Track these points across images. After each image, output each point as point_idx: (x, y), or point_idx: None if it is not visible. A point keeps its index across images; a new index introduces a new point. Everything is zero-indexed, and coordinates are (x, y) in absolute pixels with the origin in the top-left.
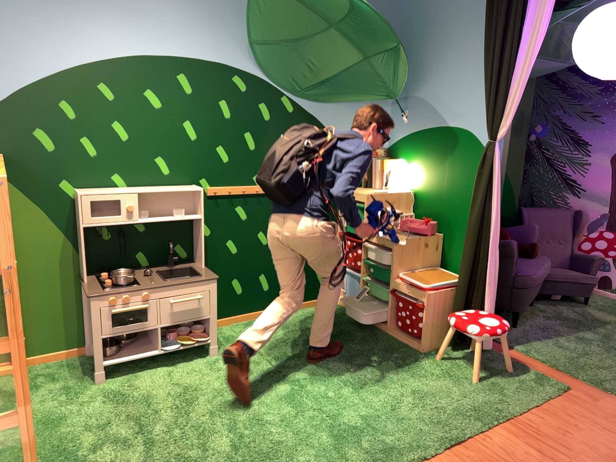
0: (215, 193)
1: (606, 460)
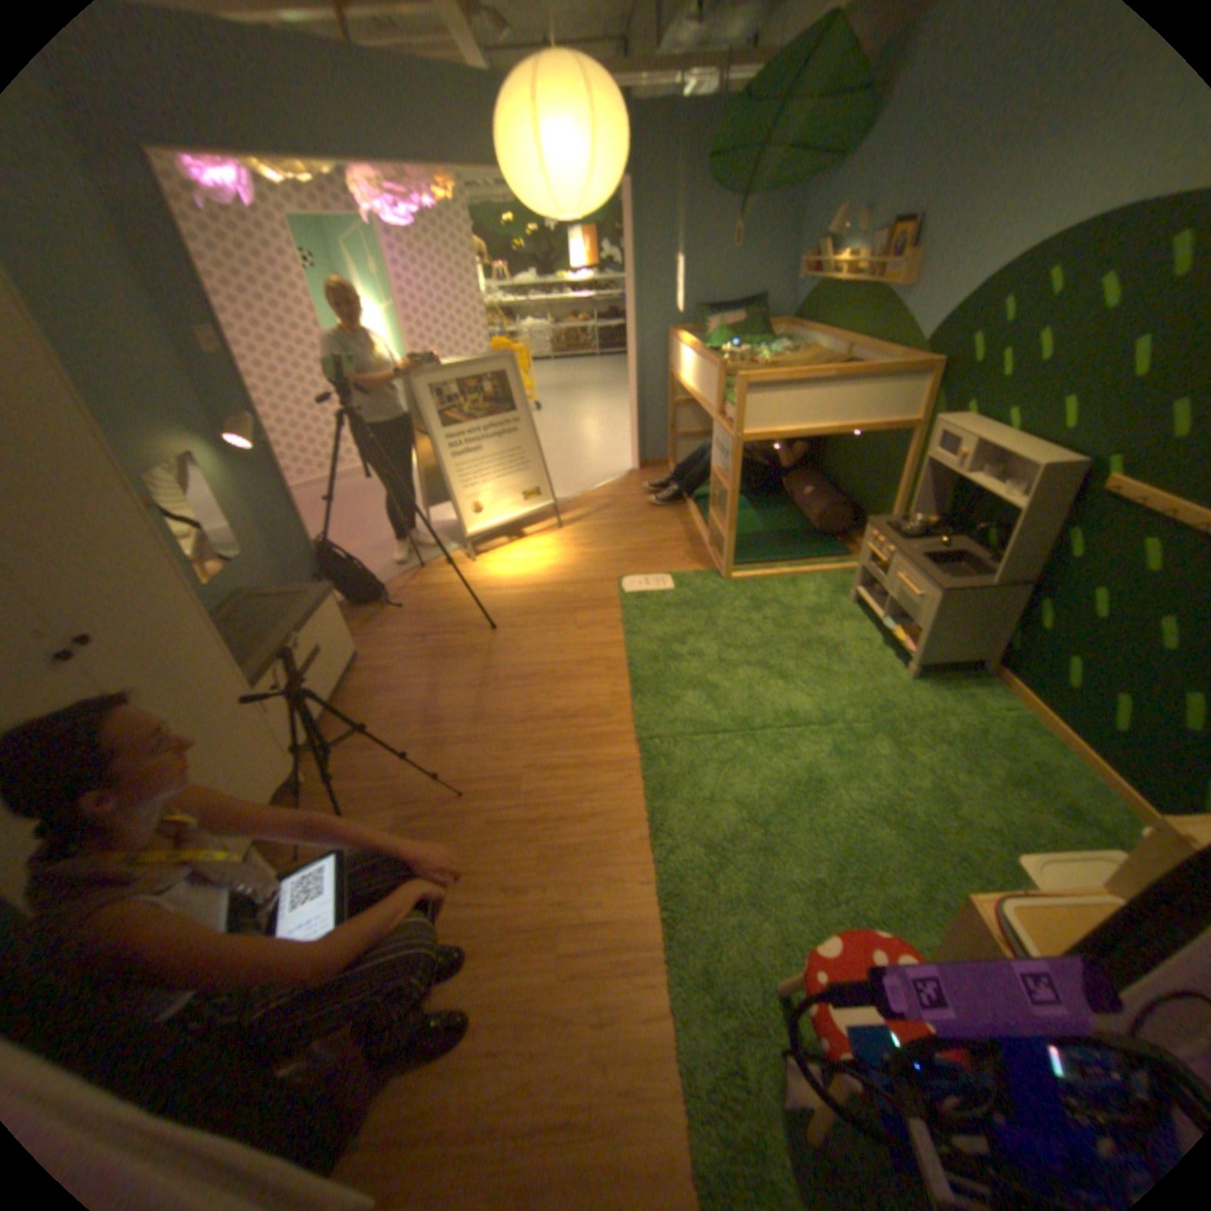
0: (1112, 490)
1: (506, 1010)
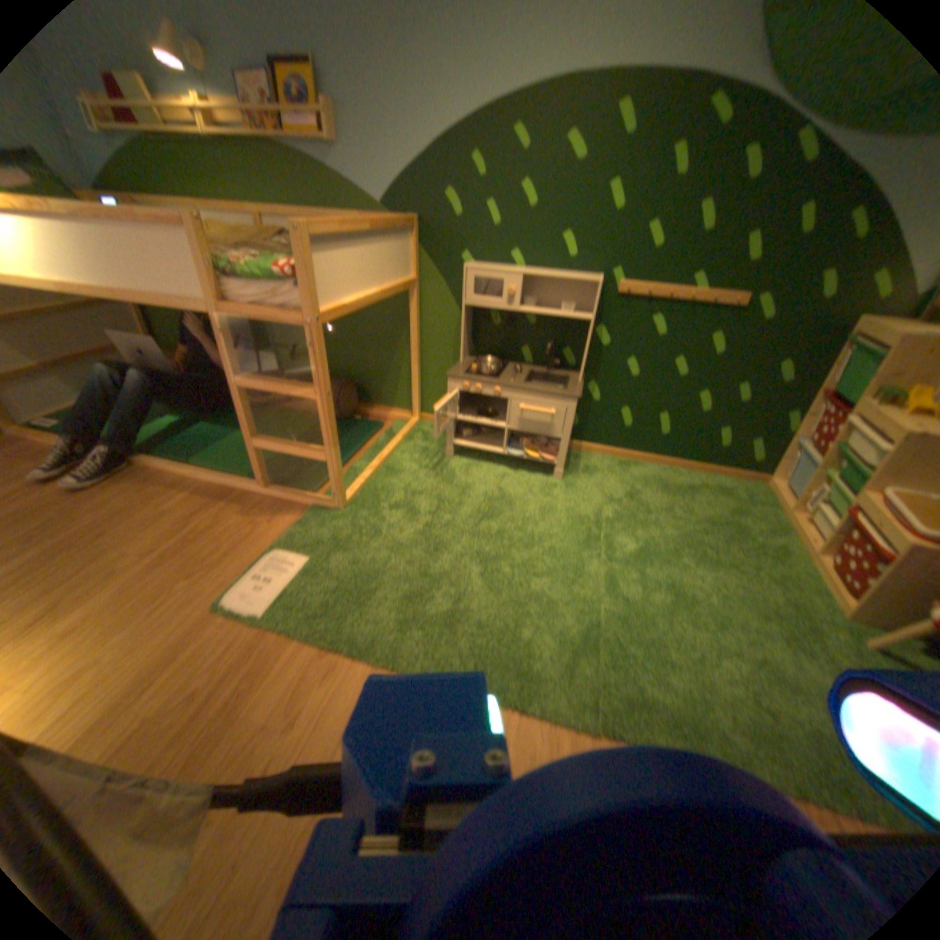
0: (624, 288)
1: None
